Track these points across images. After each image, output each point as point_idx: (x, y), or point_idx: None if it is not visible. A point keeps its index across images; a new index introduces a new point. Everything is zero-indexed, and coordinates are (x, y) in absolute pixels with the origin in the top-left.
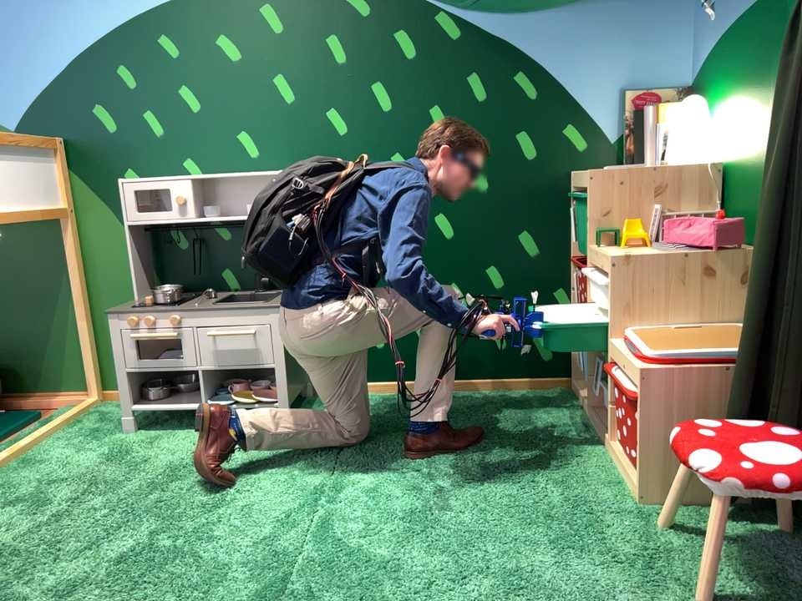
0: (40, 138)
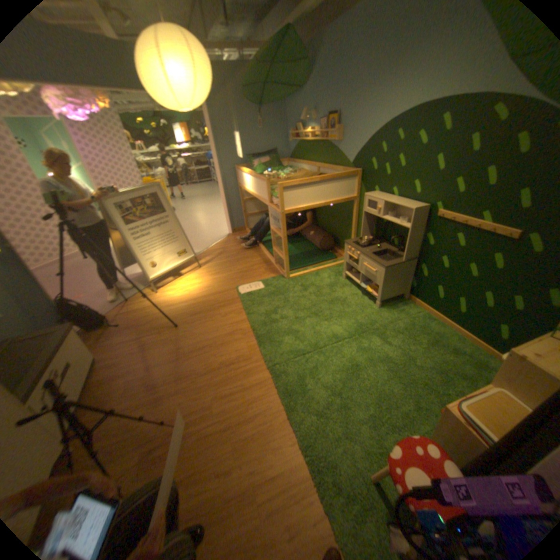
0: (356, 169)
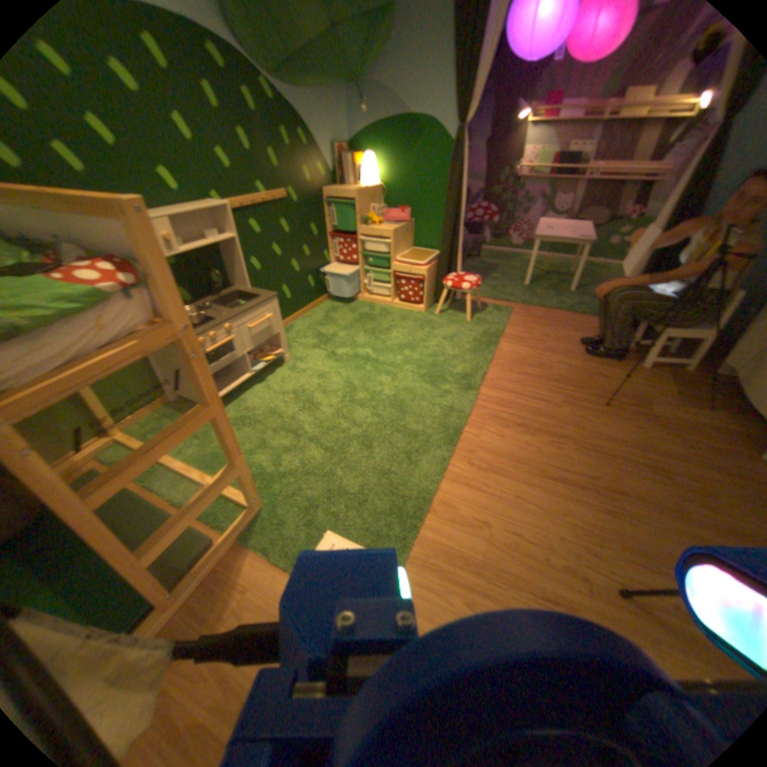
0: None
